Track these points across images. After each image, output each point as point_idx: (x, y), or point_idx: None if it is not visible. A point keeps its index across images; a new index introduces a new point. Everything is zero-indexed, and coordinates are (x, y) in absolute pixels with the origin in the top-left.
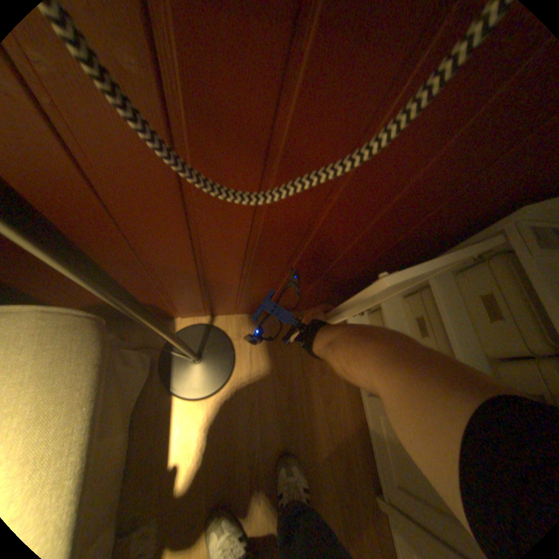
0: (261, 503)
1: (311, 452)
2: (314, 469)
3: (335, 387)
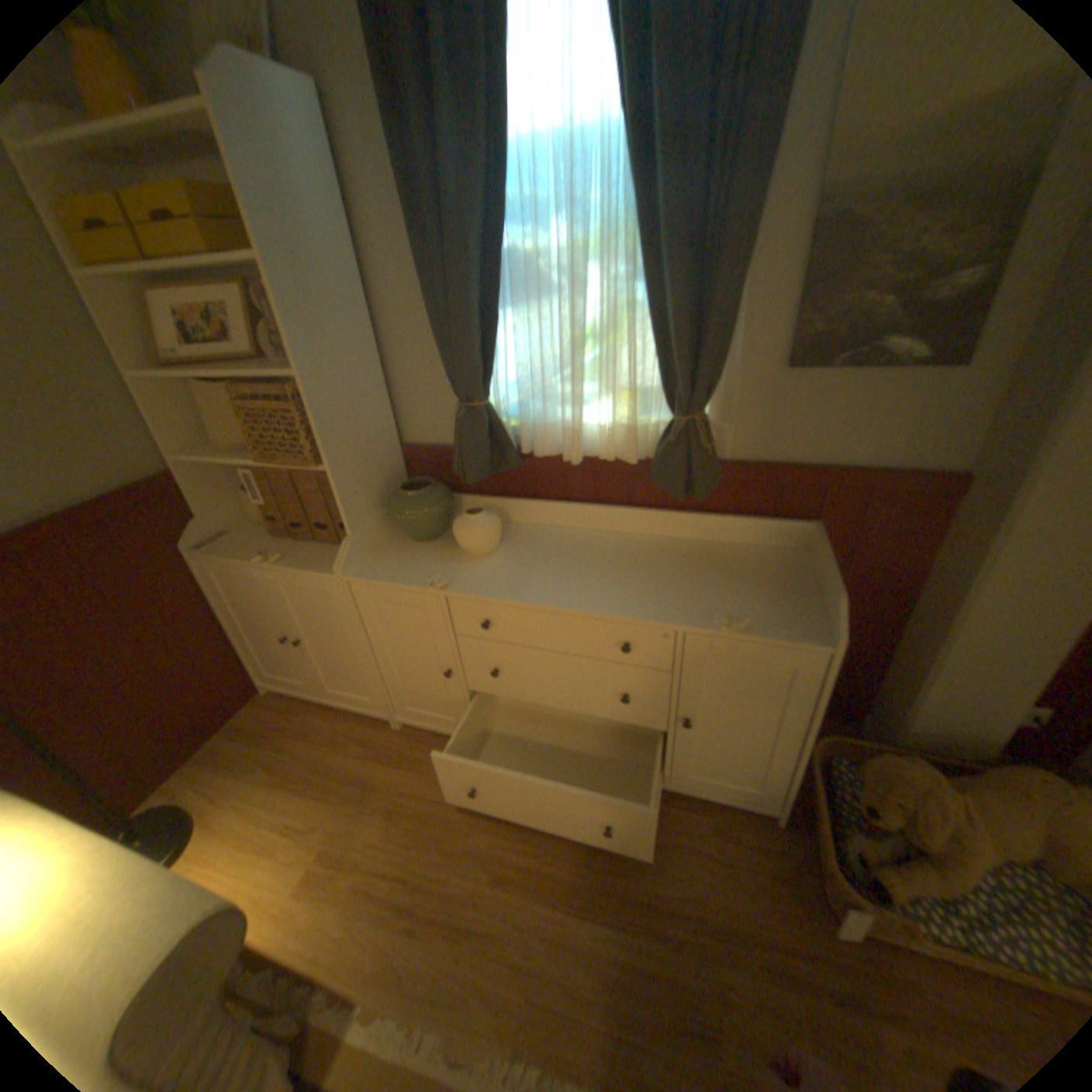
0: (302, 829)
1: (316, 768)
2: (328, 771)
3: (300, 725)
